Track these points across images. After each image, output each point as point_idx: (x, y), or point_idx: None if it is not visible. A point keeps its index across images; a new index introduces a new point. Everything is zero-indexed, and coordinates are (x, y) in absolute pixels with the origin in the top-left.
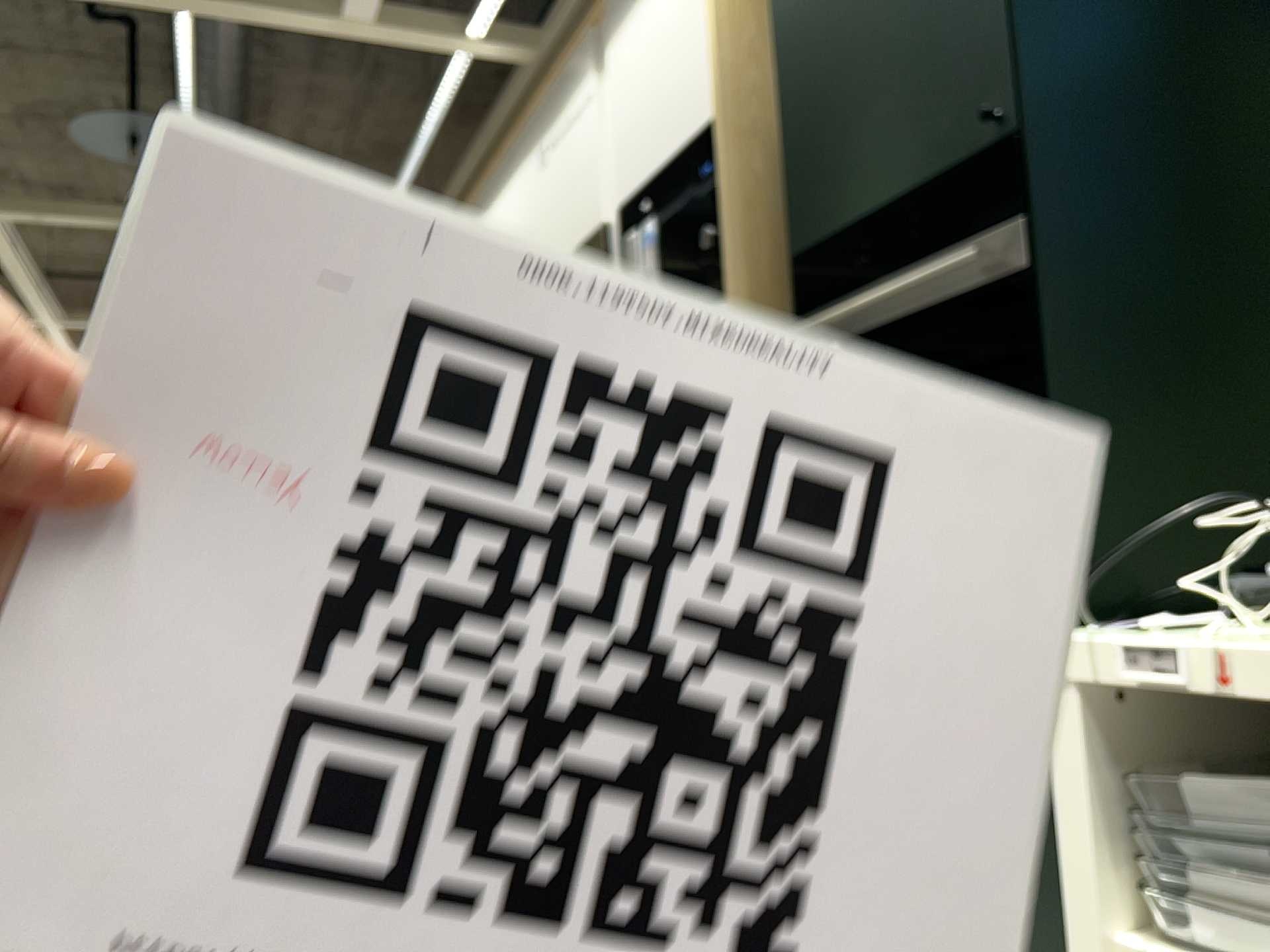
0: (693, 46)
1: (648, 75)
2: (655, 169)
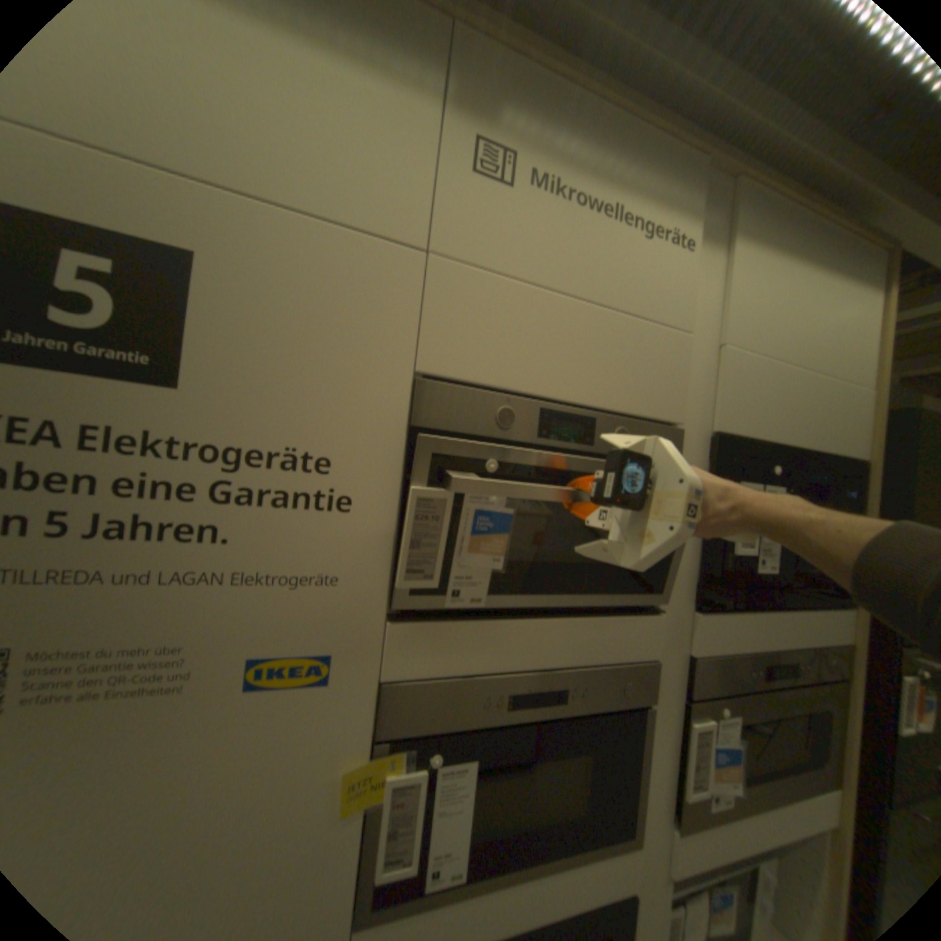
0: (854, 377)
1: (798, 339)
2: (789, 439)
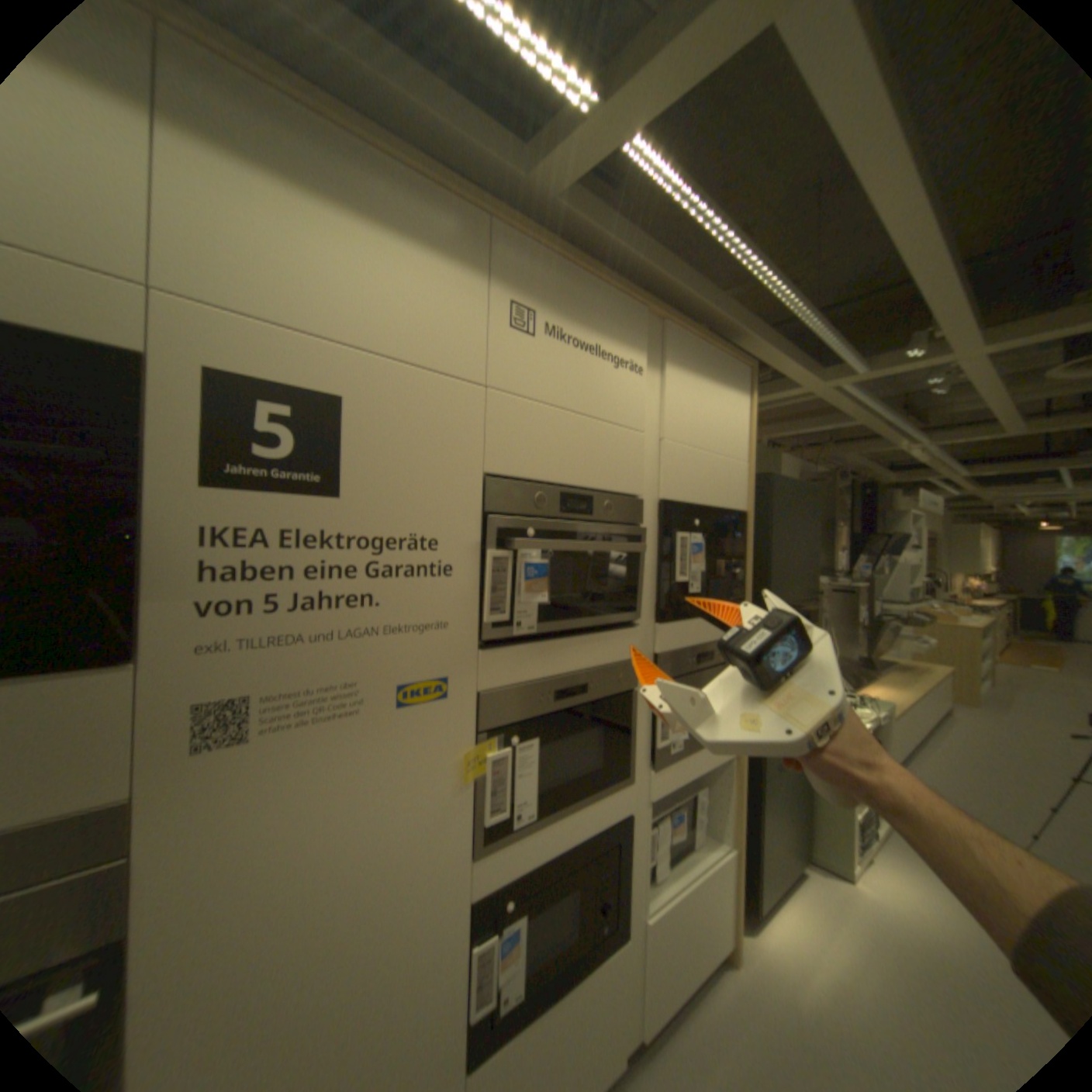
0: (735, 456)
1: (703, 433)
2: (701, 501)
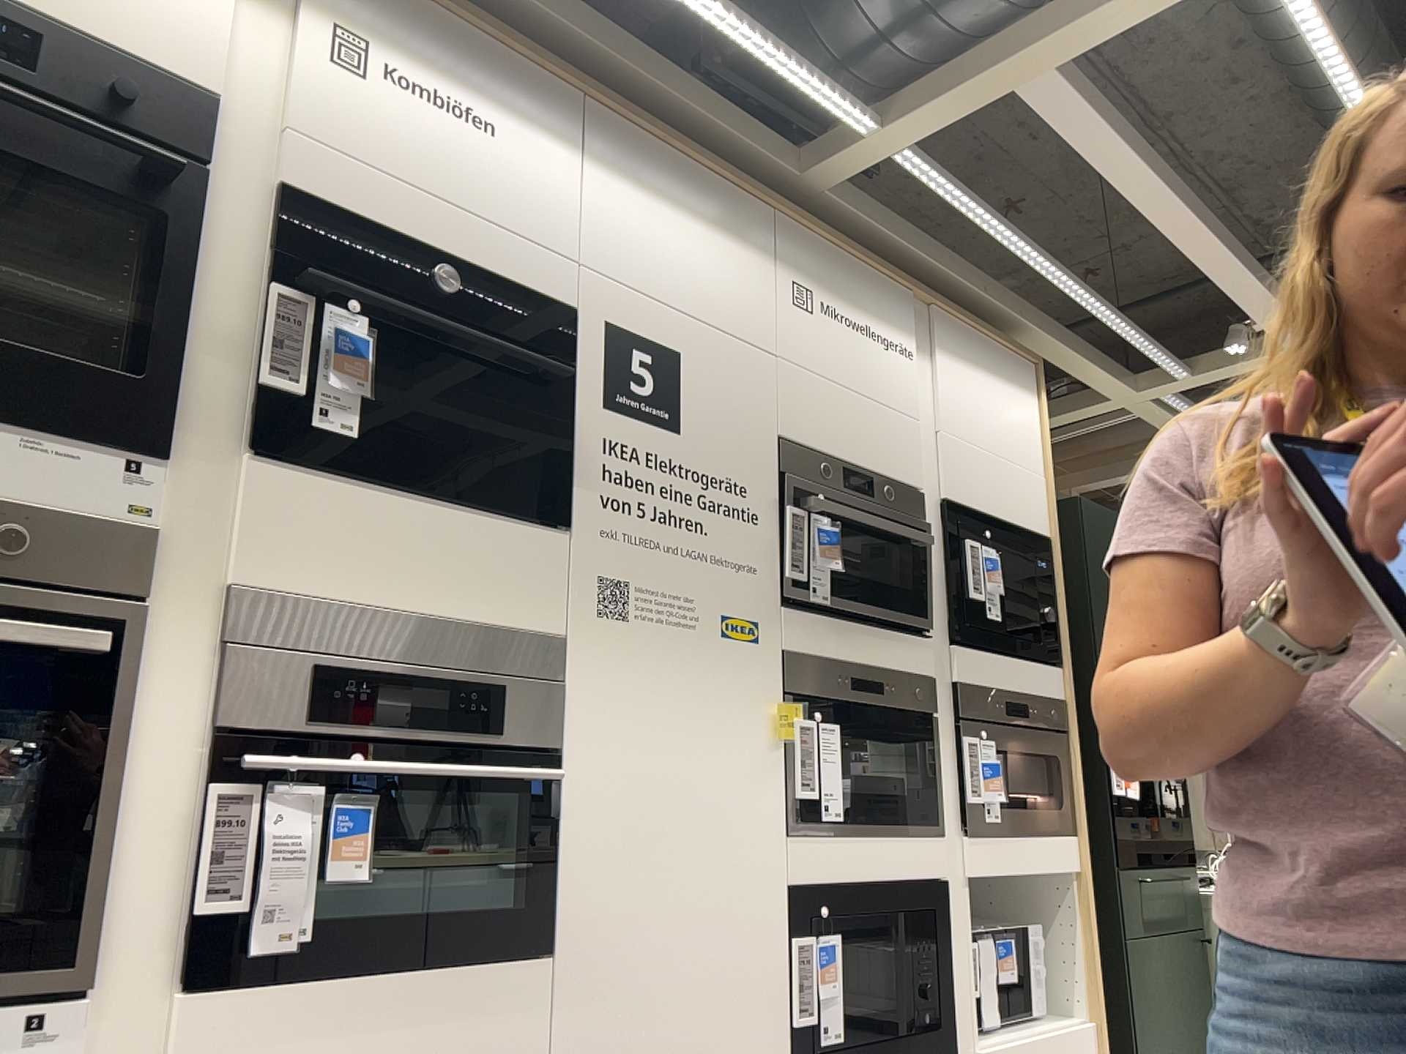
0: (1026, 464)
1: (984, 430)
2: (991, 509)
